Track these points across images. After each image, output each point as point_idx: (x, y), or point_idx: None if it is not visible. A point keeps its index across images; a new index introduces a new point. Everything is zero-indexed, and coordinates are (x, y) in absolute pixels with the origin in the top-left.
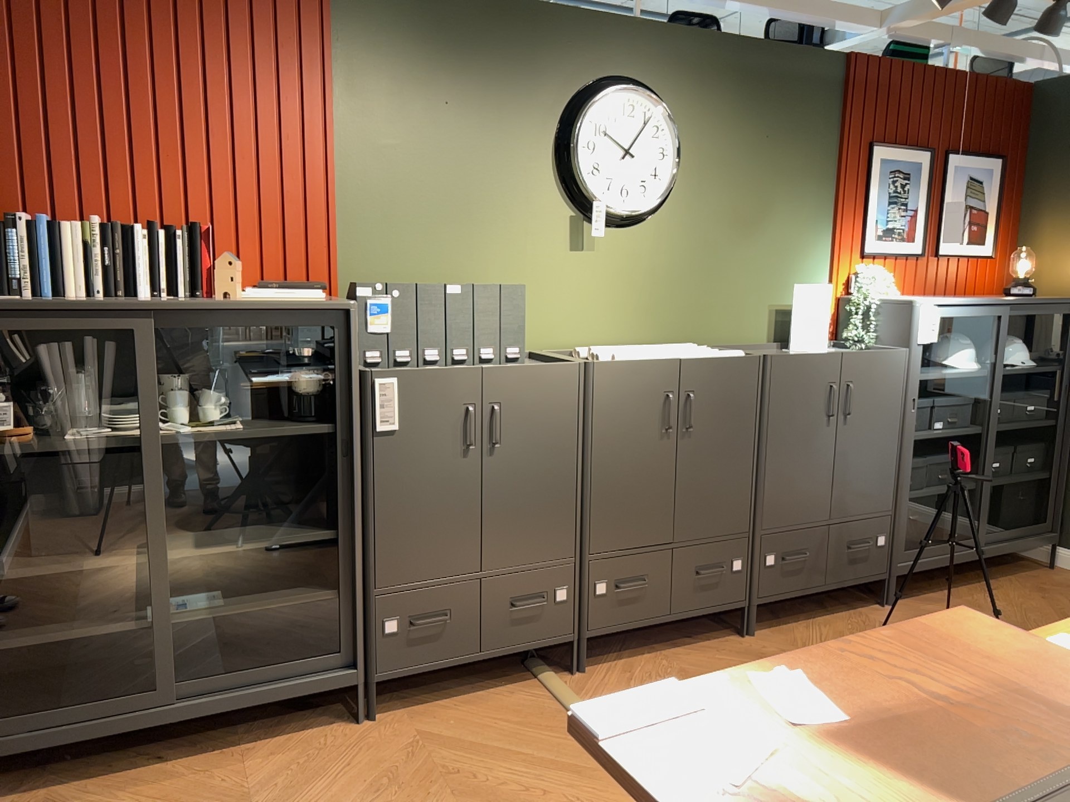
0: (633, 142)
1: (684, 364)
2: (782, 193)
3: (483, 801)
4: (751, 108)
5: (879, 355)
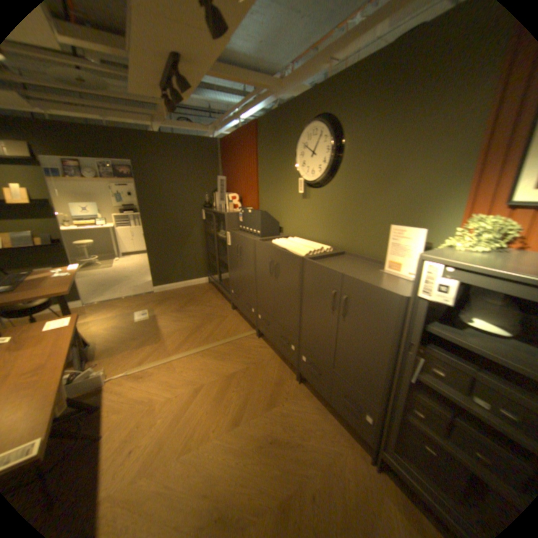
0: (315, 147)
1: (274, 250)
2: (414, 154)
3: (199, 327)
4: (391, 96)
5: (370, 287)
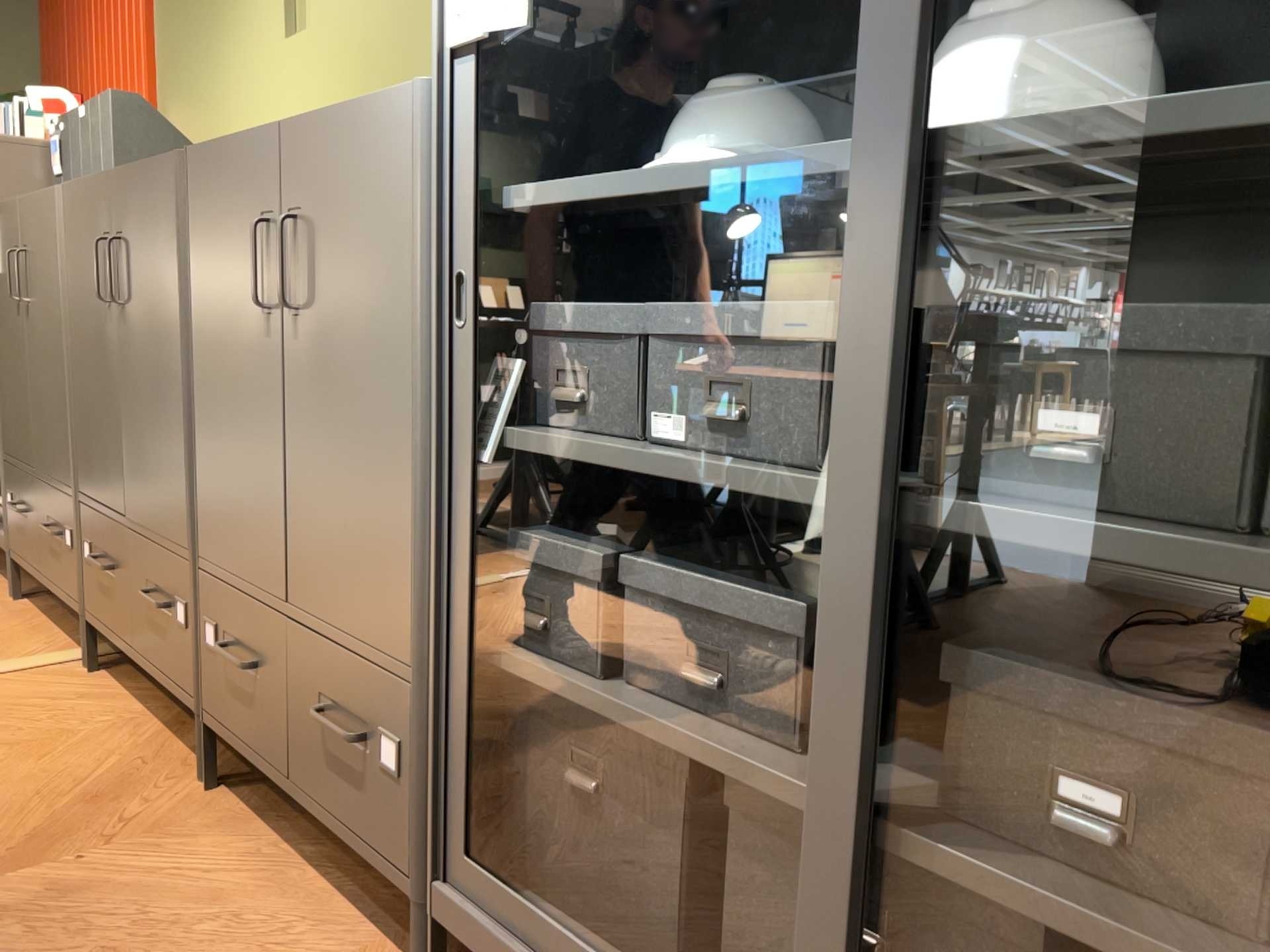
0: None
1: (113, 181)
2: None
3: None
4: None
5: (347, 115)
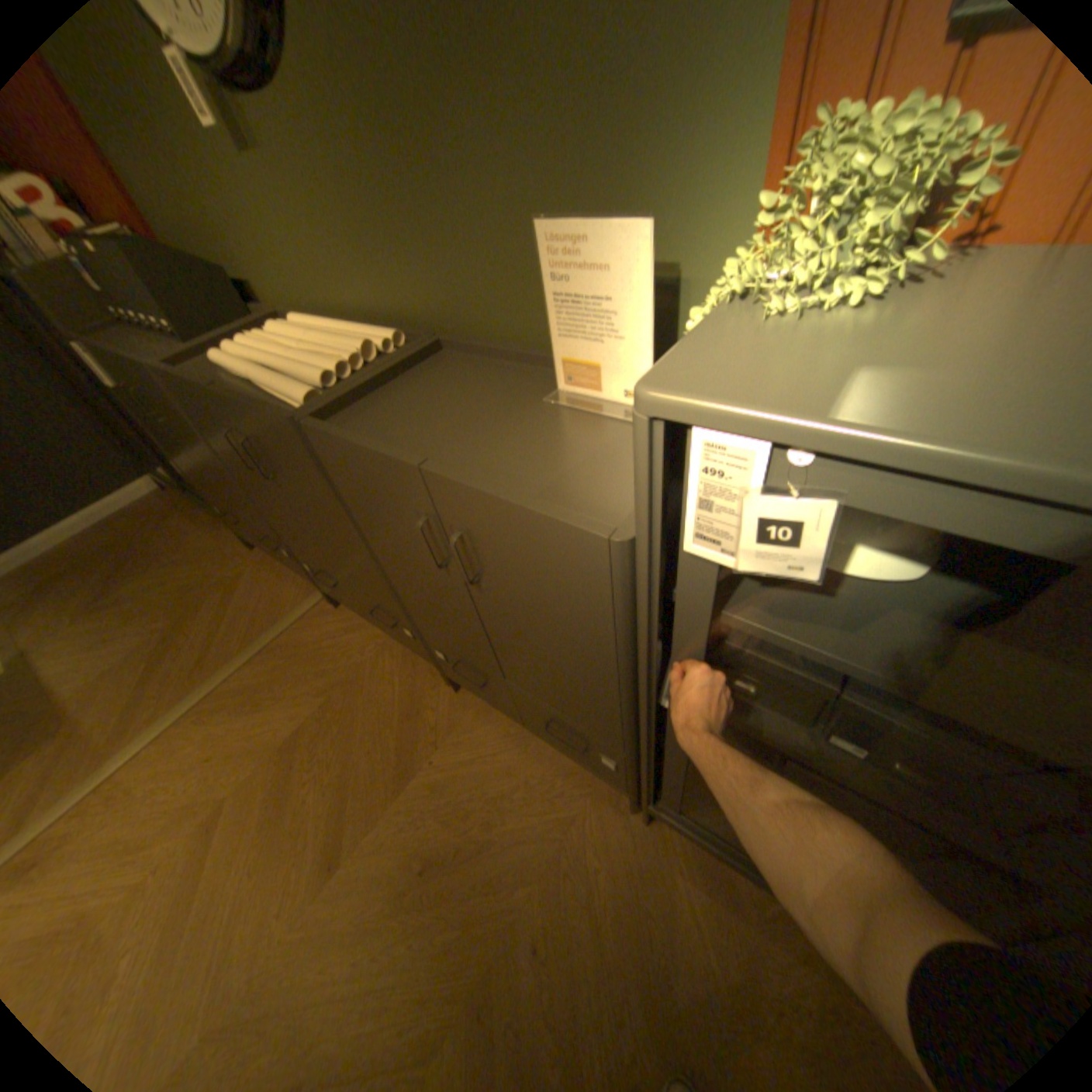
0: None
1: (213, 396)
2: None
3: (170, 636)
4: None
5: (511, 511)
